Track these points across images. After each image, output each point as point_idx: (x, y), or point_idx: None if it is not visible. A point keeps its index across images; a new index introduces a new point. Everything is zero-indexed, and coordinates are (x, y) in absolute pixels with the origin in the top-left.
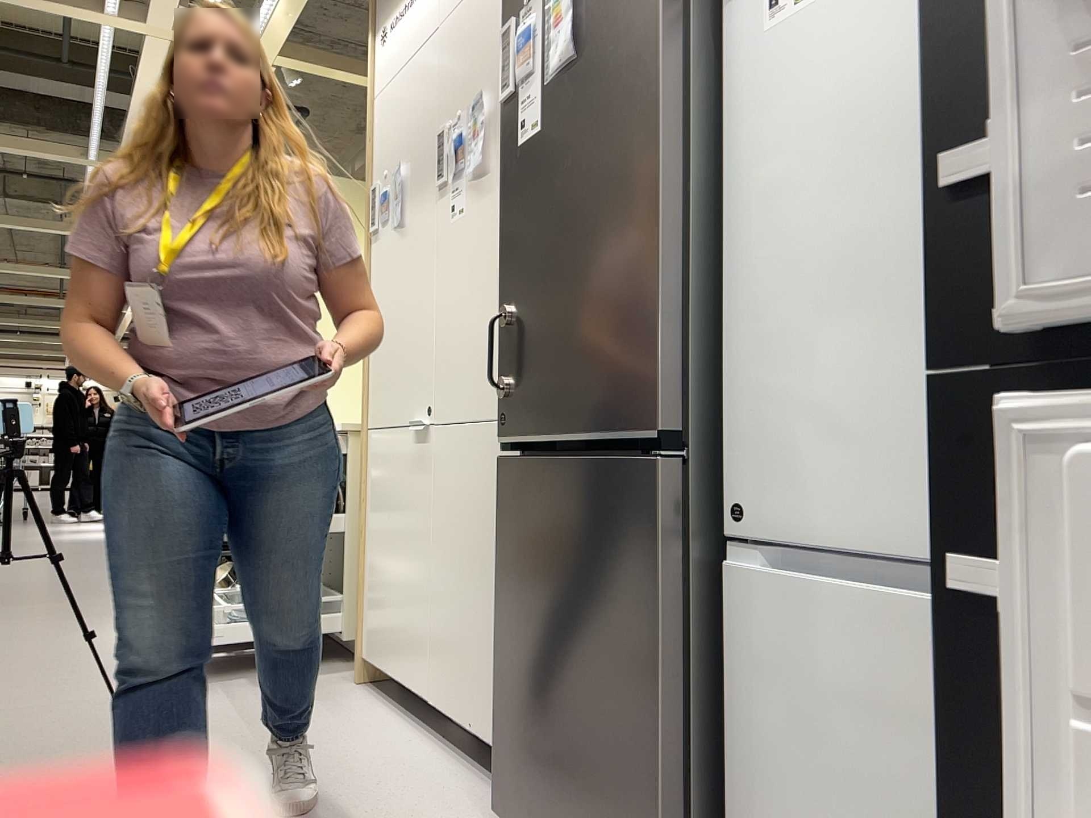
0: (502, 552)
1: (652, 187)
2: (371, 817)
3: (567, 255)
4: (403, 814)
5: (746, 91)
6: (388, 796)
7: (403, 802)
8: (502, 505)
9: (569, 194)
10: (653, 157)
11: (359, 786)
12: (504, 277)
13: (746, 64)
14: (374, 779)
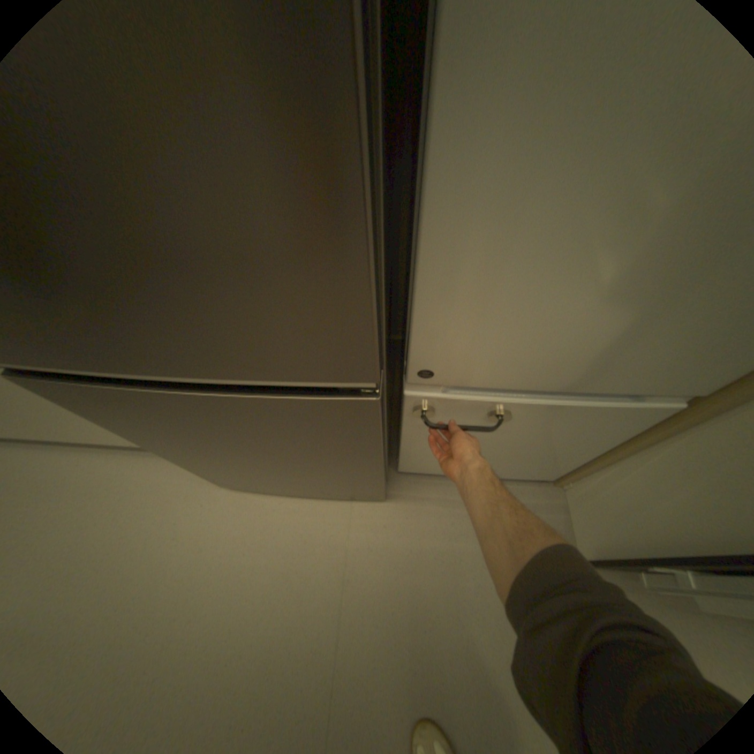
0: (110, 426)
1: None
2: (145, 546)
3: None
4: (160, 525)
5: None
6: (130, 521)
7: (145, 516)
8: (69, 405)
9: None
10: None
11: (100, 532)
12: None
13: None
14: (101, 517)
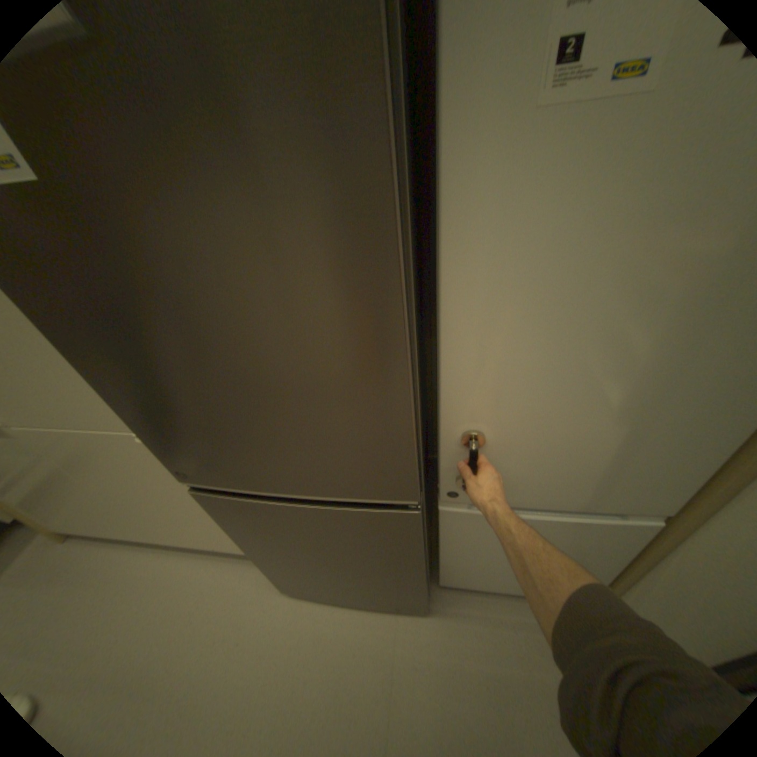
0: (228, 529)
1: (386, 340)
2: (211, 651)
3: (228, 377)
4: (226, 630)
5: (479, 189)
6: (201, 624)
7: (214, 620)
8: (213, 512)
9: (195, 310)
10: (383, 305)
11: (175, 633)
12: (83, 367)
13: (482, 143)
14: (177, 619)
